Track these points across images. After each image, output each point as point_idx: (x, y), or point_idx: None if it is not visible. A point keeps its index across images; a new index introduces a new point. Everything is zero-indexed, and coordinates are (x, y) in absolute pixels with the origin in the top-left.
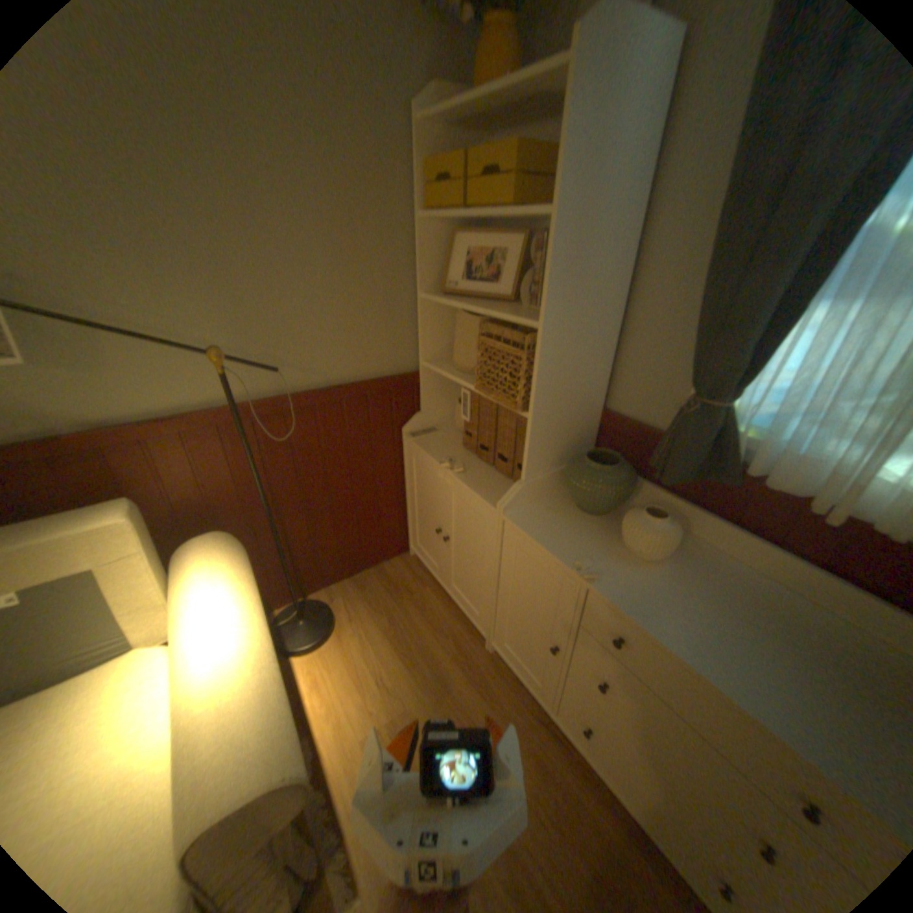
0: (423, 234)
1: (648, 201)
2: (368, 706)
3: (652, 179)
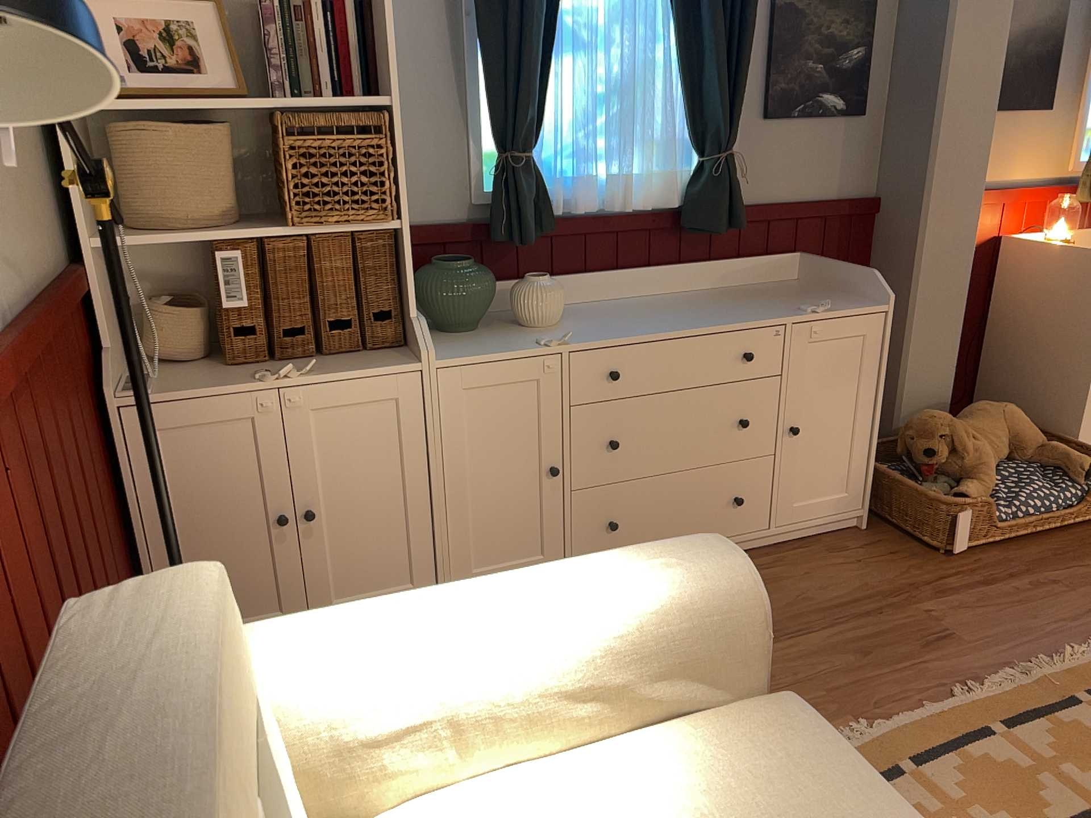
0: None
1: None
2: None
3: None
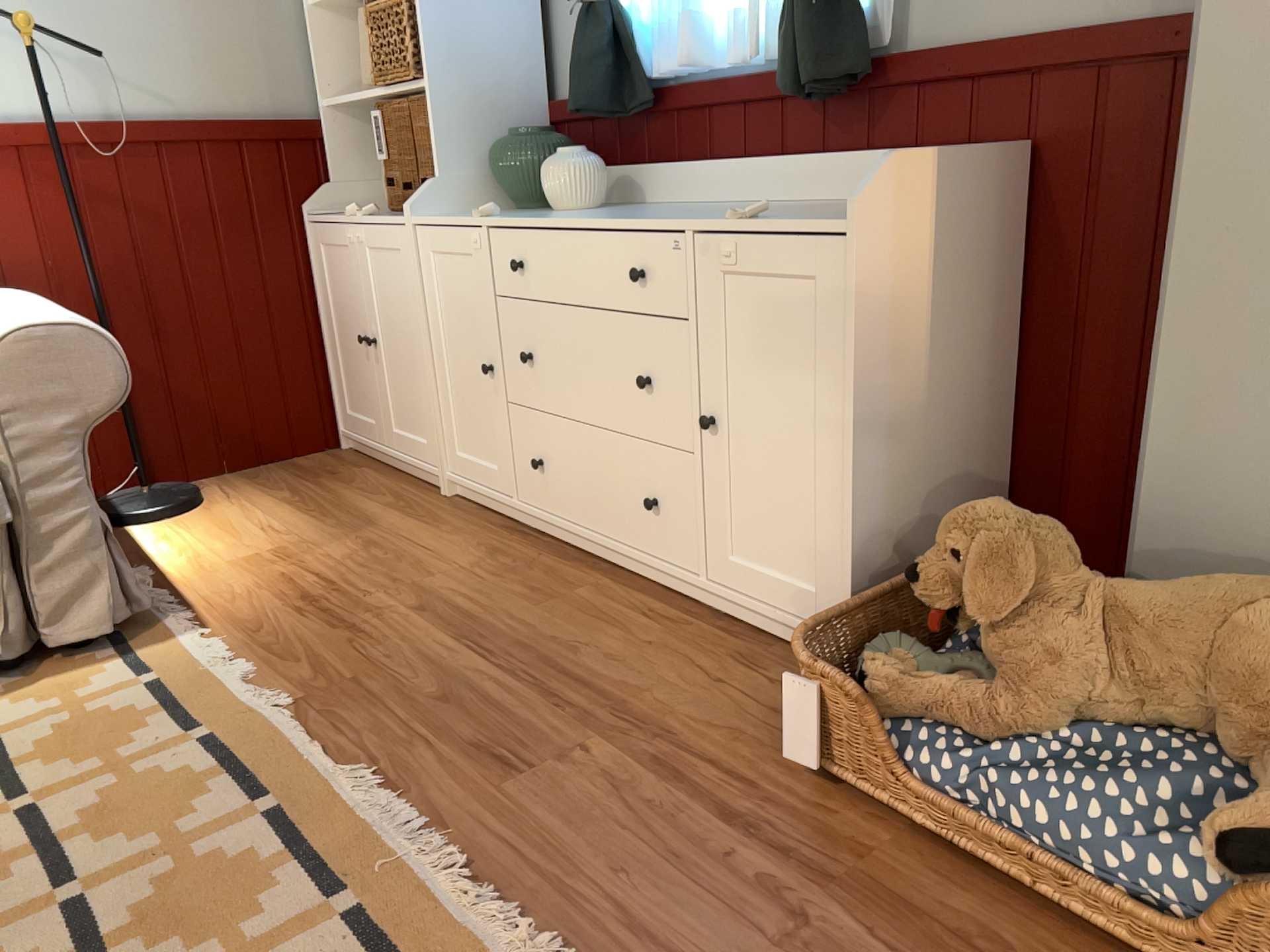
0: None
1: None
2: (244, 543)
3: None
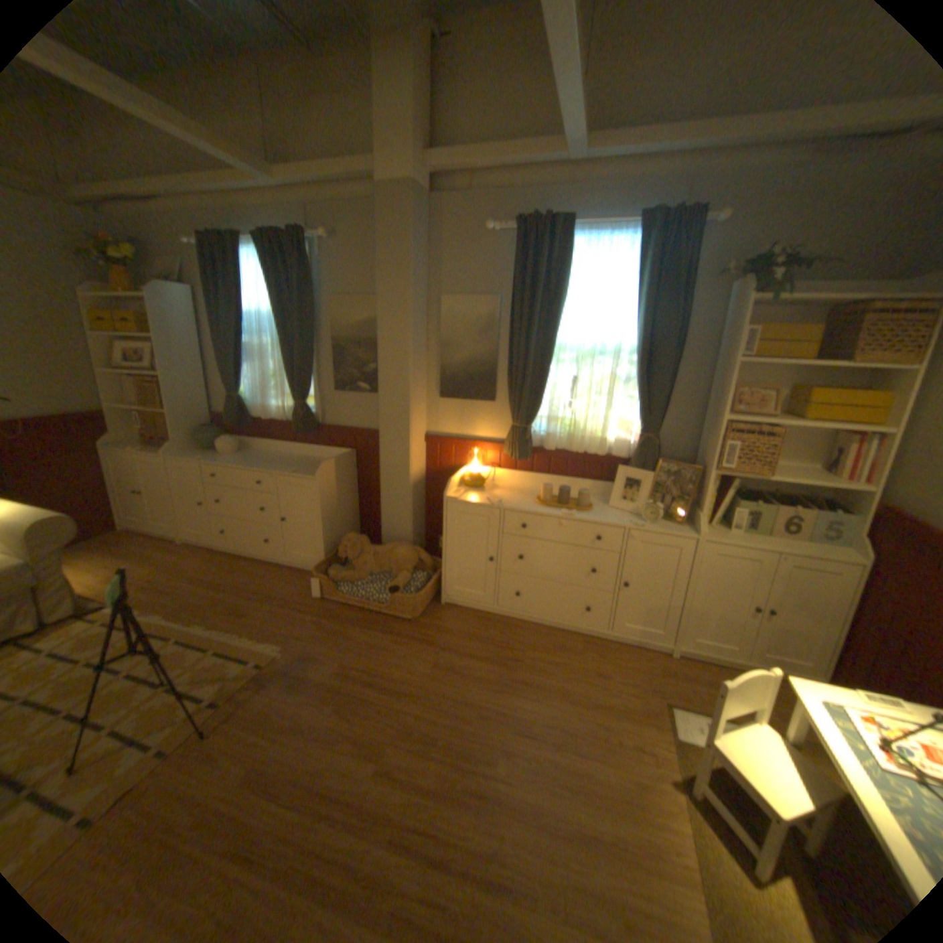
0: (91, 345)
1: (195, 336)
2: (97, 577)
3: (194, 329)
